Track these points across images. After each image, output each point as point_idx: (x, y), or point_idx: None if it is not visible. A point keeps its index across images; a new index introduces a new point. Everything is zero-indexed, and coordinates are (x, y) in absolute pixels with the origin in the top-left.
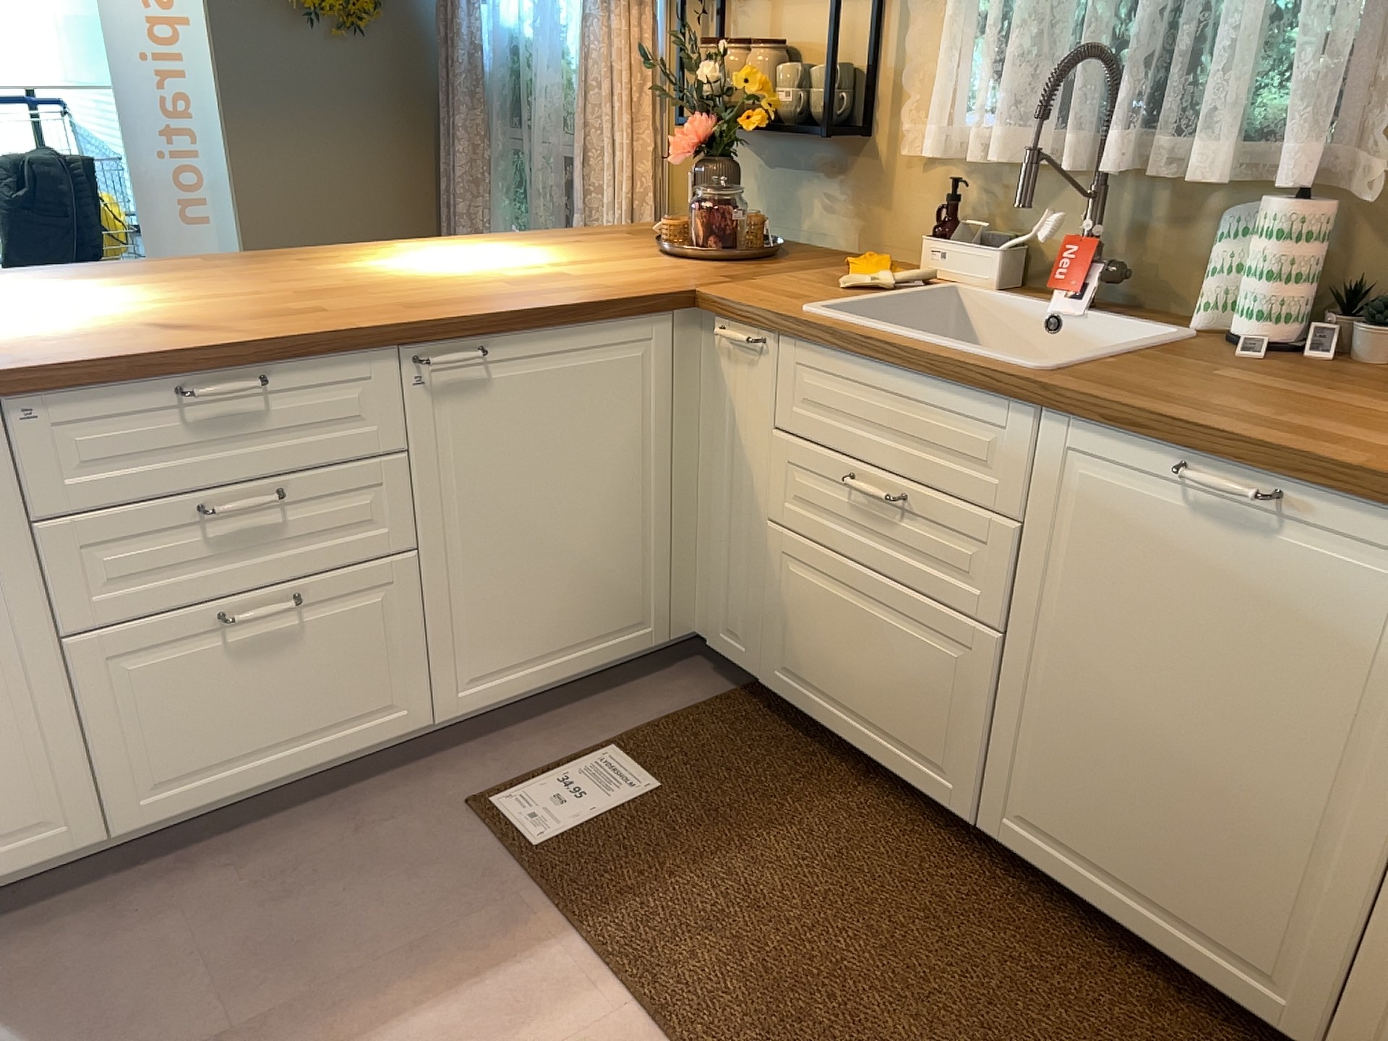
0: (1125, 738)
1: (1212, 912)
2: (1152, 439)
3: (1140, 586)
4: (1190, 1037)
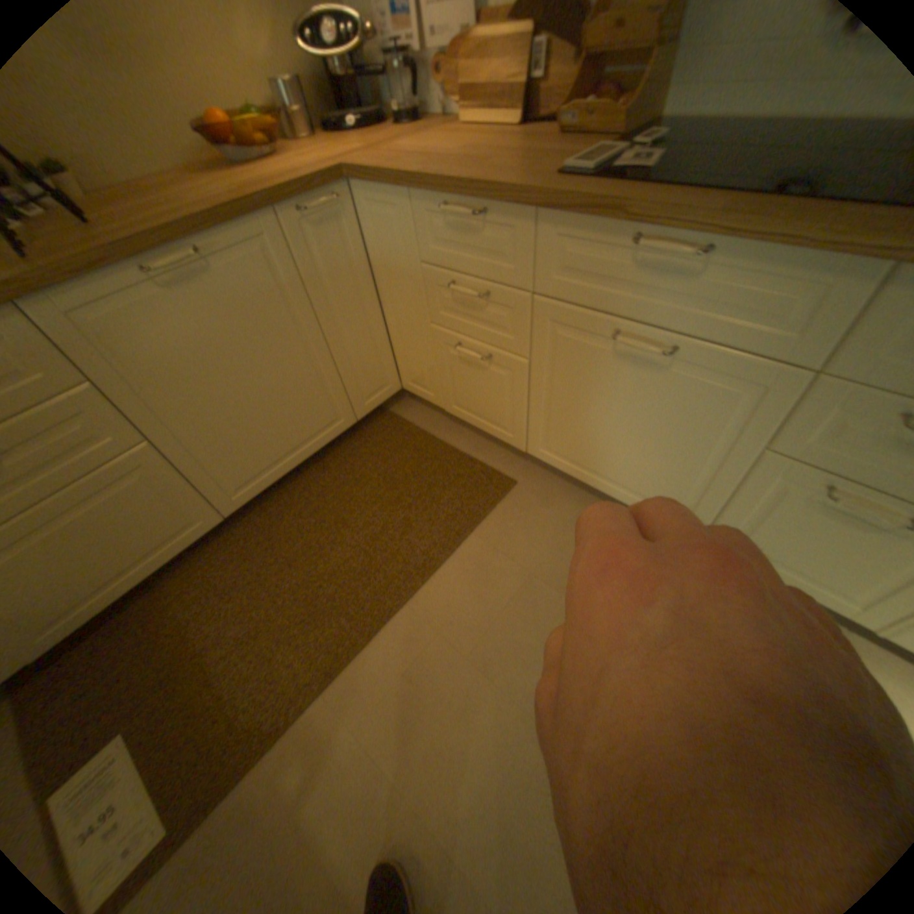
0: (238, 411)
1: (310, 424)
2: (111, 263)
3: (181, 345)
4: (338, 460)
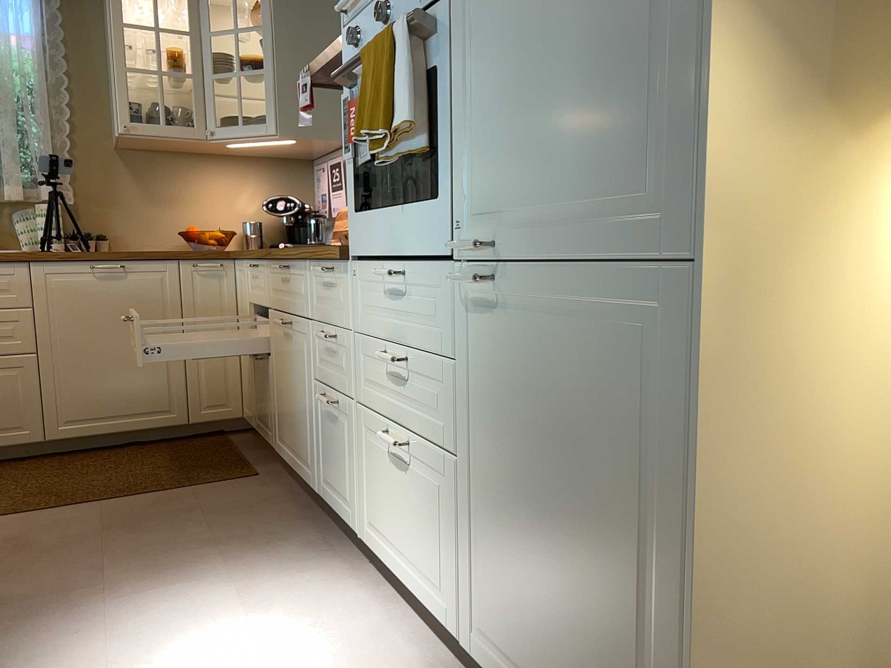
0: (99, 364)
1: (146, 402)
2: (79, 260)
3: (89, 310)
4: (156, 447)
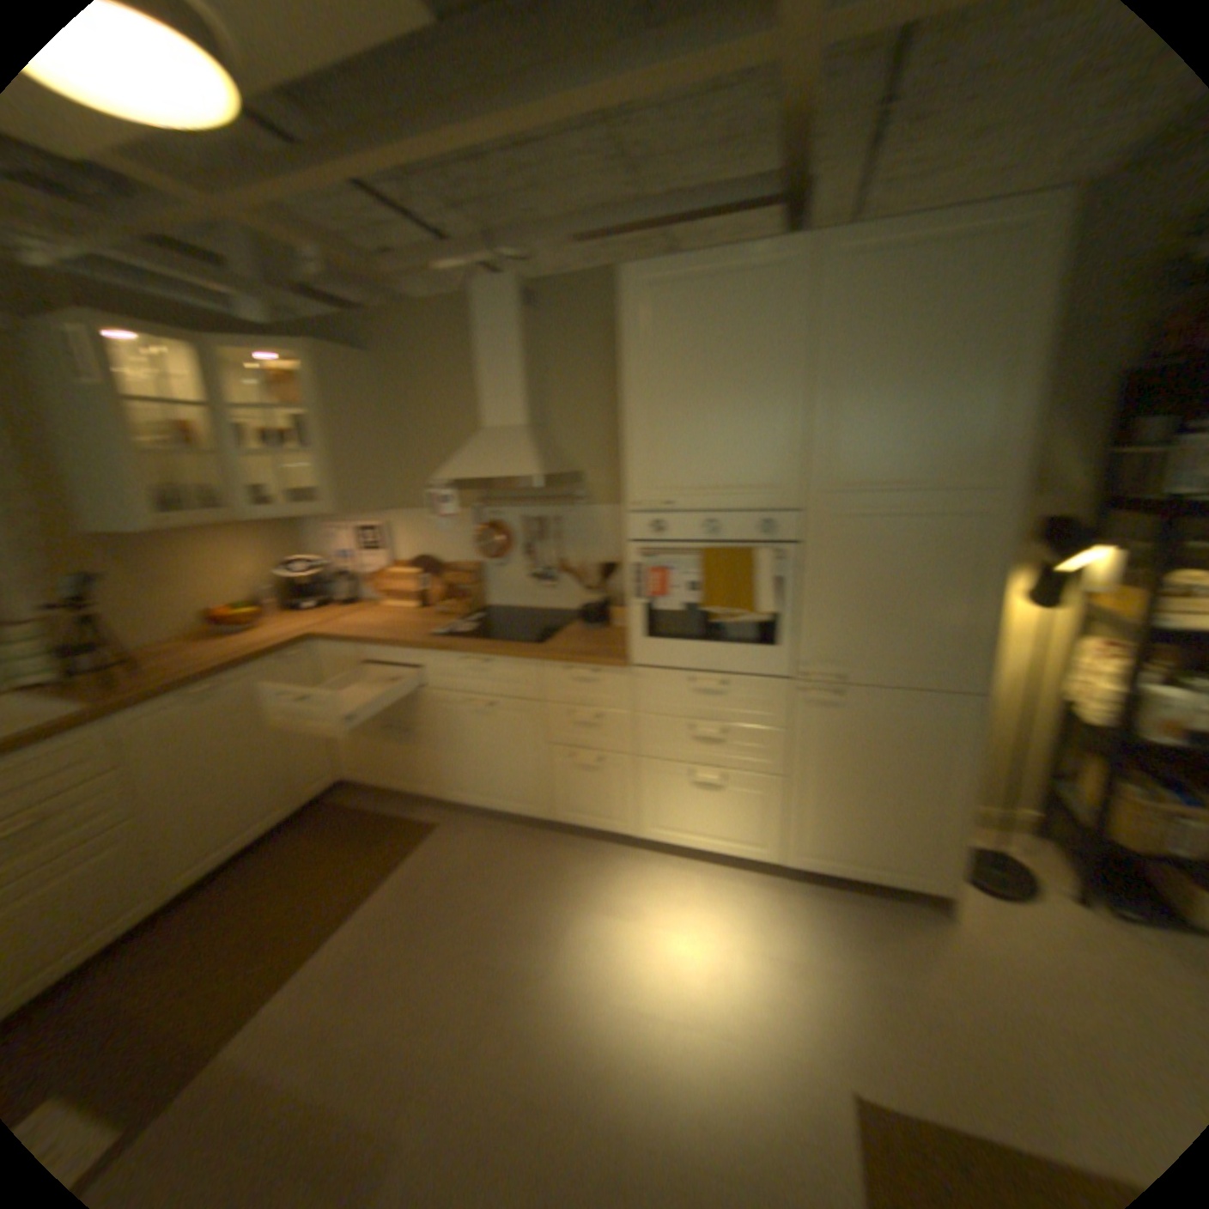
0: (197, 799)
1: (250, 813)
2: (156, 697)
3: (175, 747)
4: (269, 850)
